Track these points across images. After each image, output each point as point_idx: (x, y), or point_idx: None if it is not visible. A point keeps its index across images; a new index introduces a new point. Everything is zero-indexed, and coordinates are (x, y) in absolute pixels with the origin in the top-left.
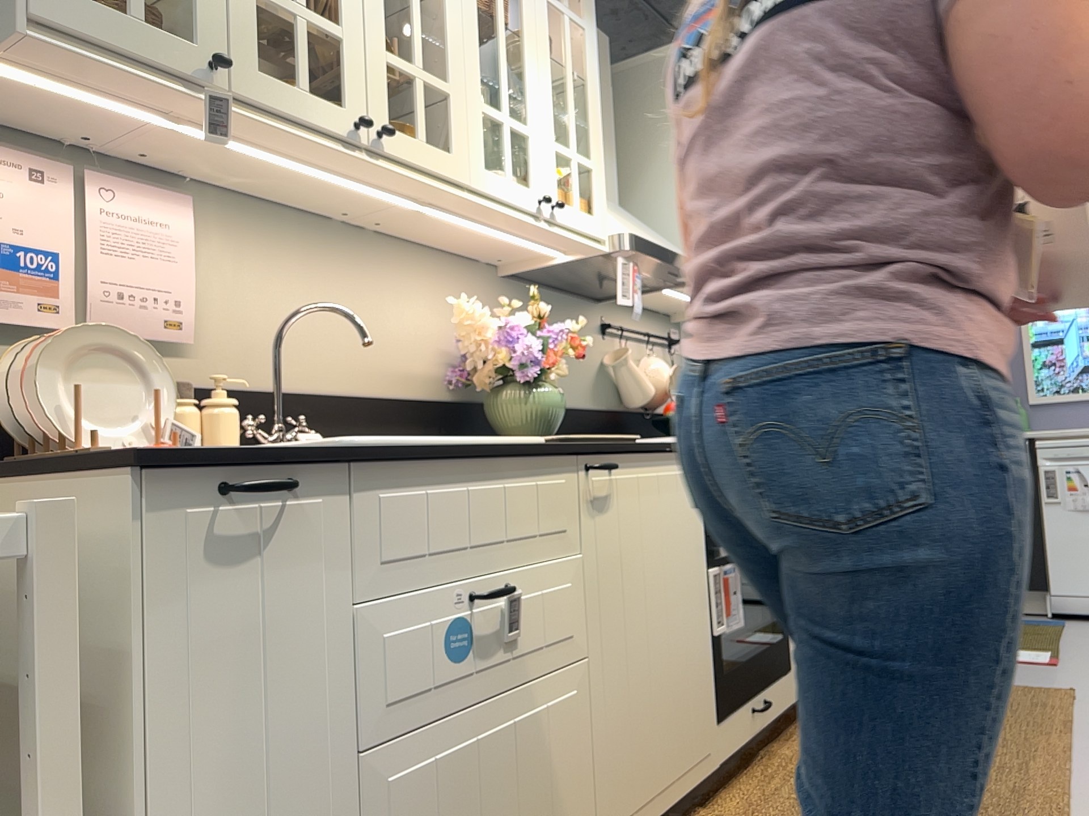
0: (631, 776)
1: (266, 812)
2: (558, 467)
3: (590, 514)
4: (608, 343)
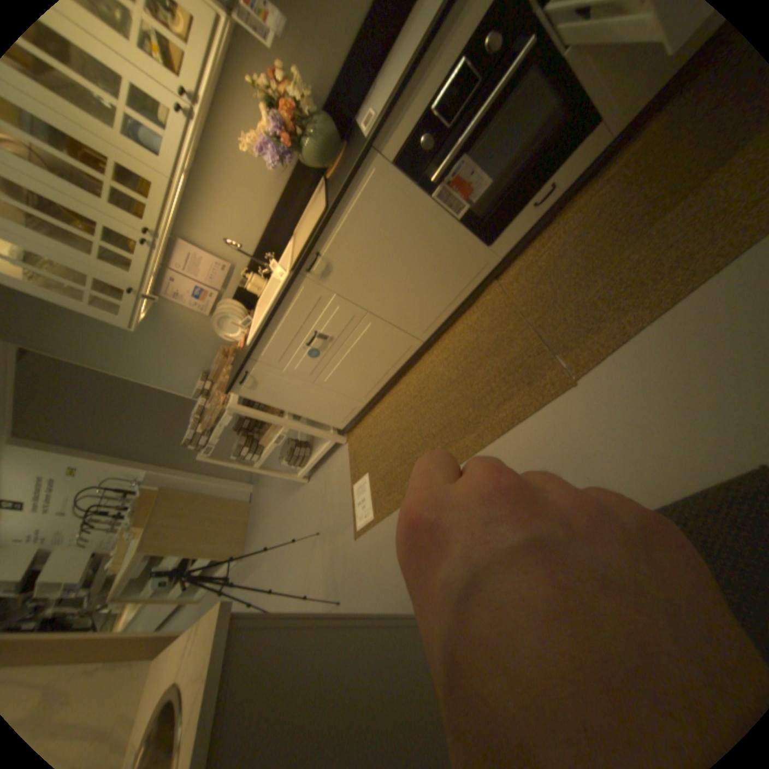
0: (424, 315)
1: (307, 398)
2: (297, 287)
3: (326, 280)
4: None
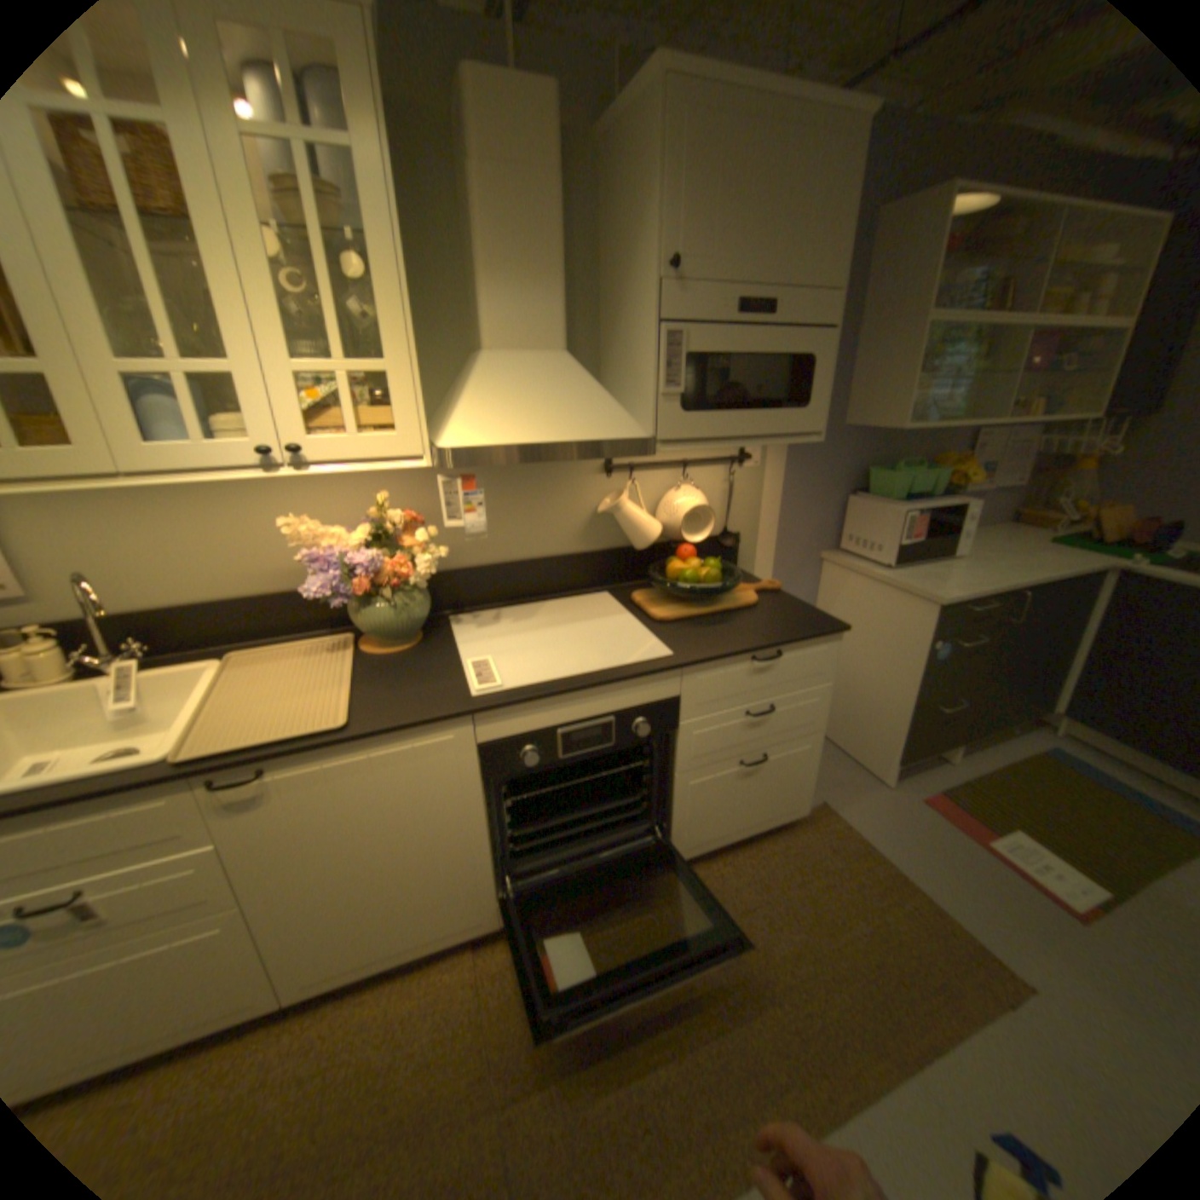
0: (328, 960)
1: None
2: (149, 795)
3: (222, 817)
4: (612, 482)
